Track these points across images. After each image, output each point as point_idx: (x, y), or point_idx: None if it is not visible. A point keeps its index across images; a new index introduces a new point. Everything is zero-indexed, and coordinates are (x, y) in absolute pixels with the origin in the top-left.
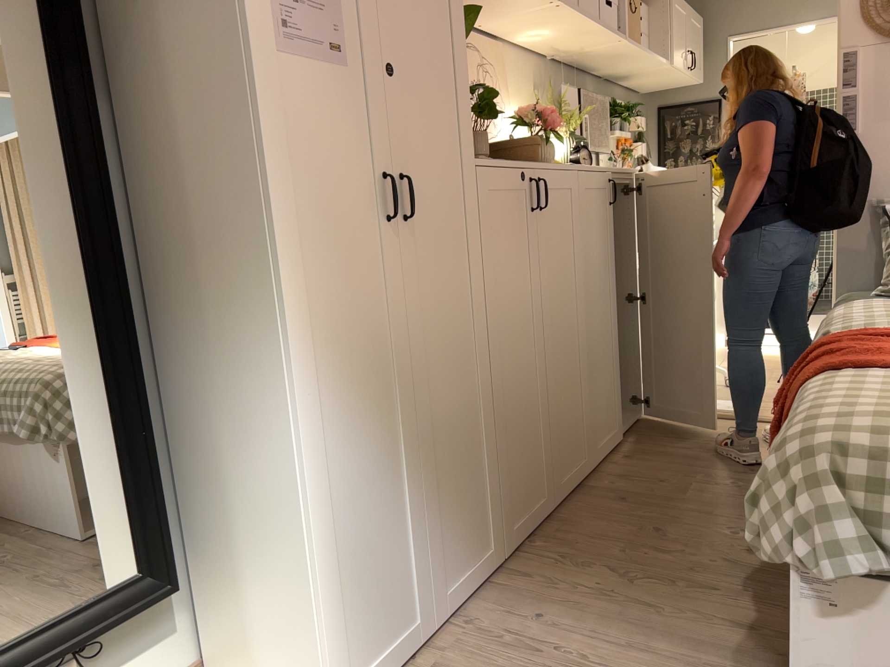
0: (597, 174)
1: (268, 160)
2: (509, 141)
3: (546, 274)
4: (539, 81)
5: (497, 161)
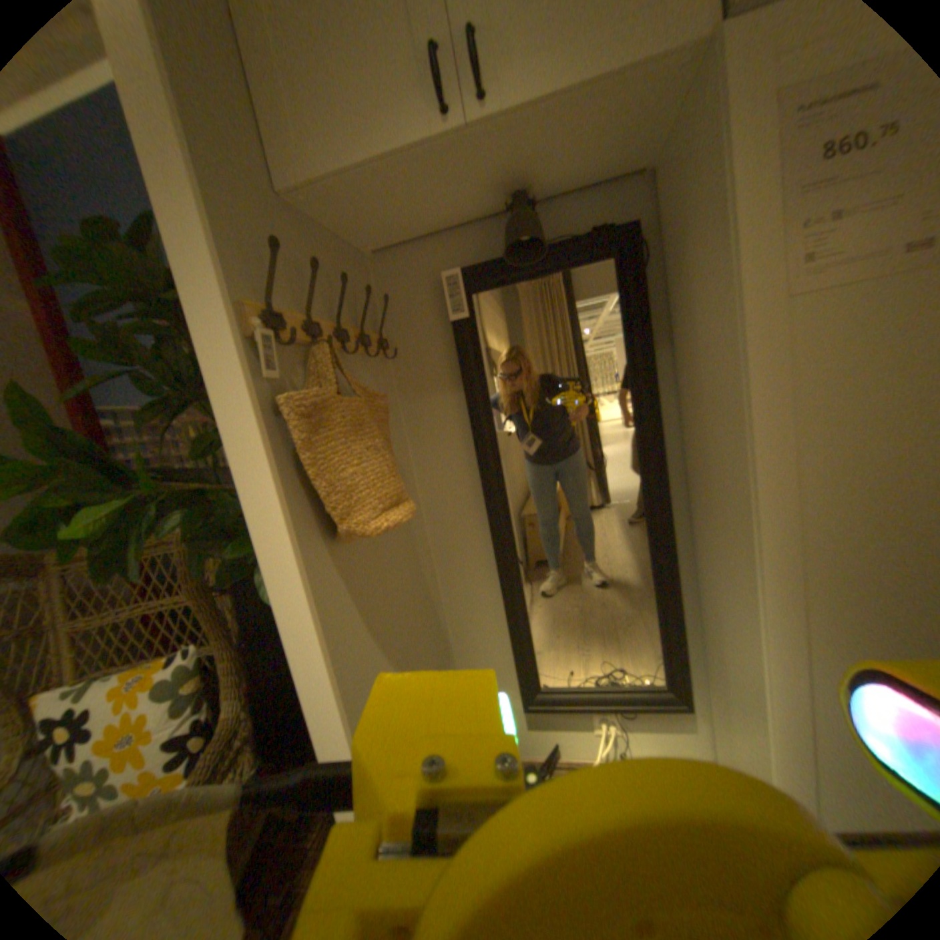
0: None
1: (753, 427)
2: None
3: None
4: None
5: None
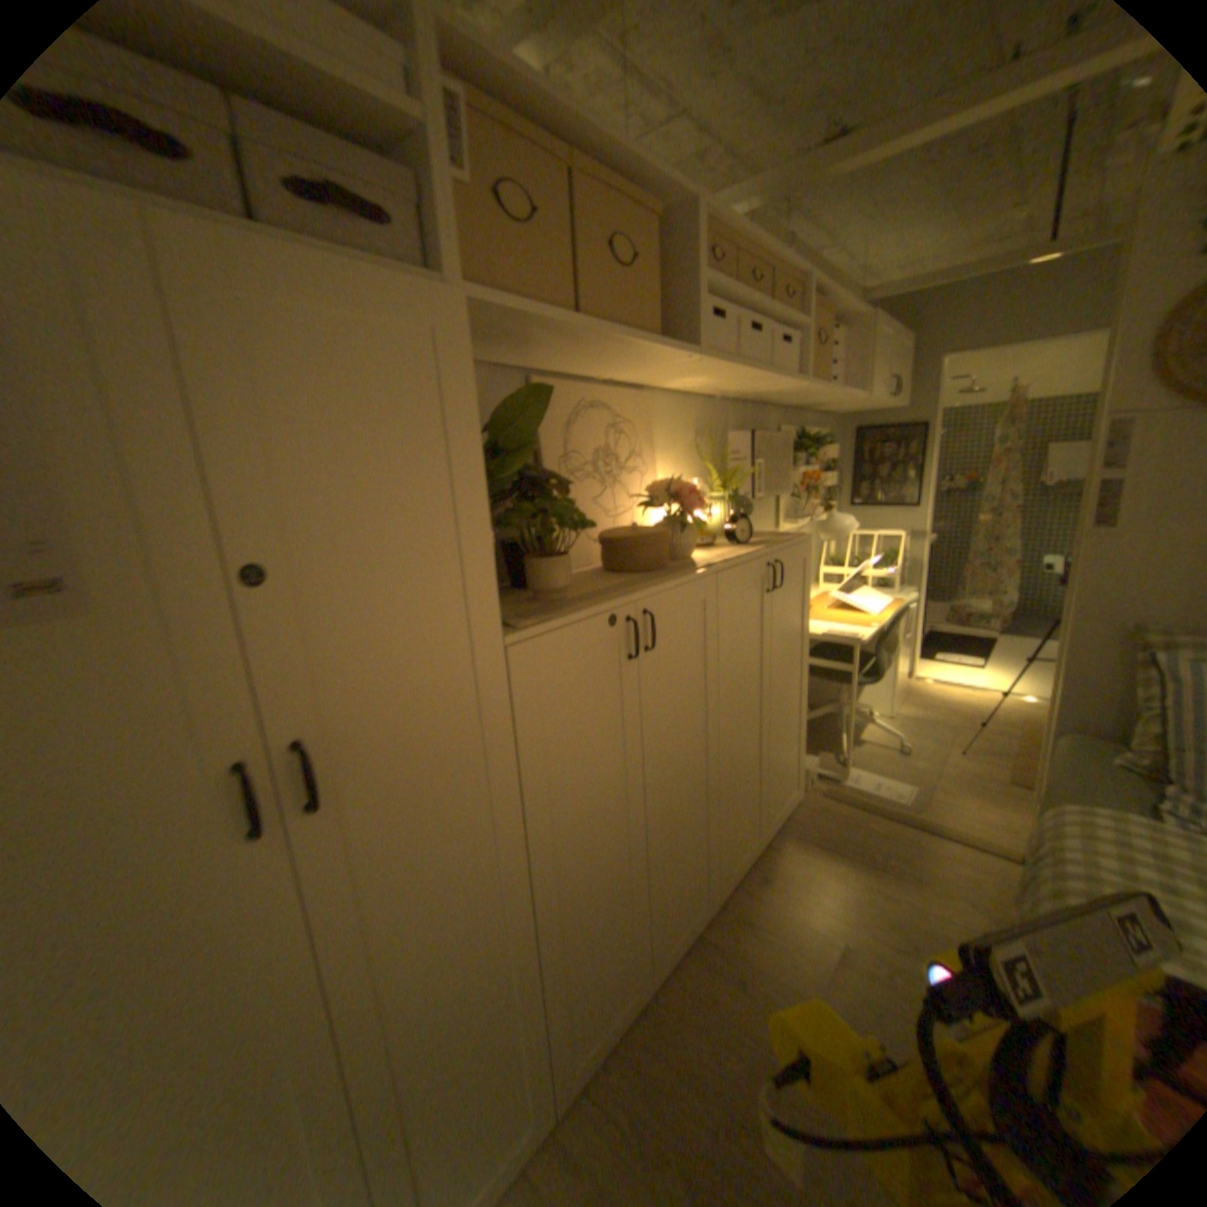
0: (751, 564)
1: None
2: (629, 534)
3: (654, 727)
4: (706, 424)
5: (564, 614)
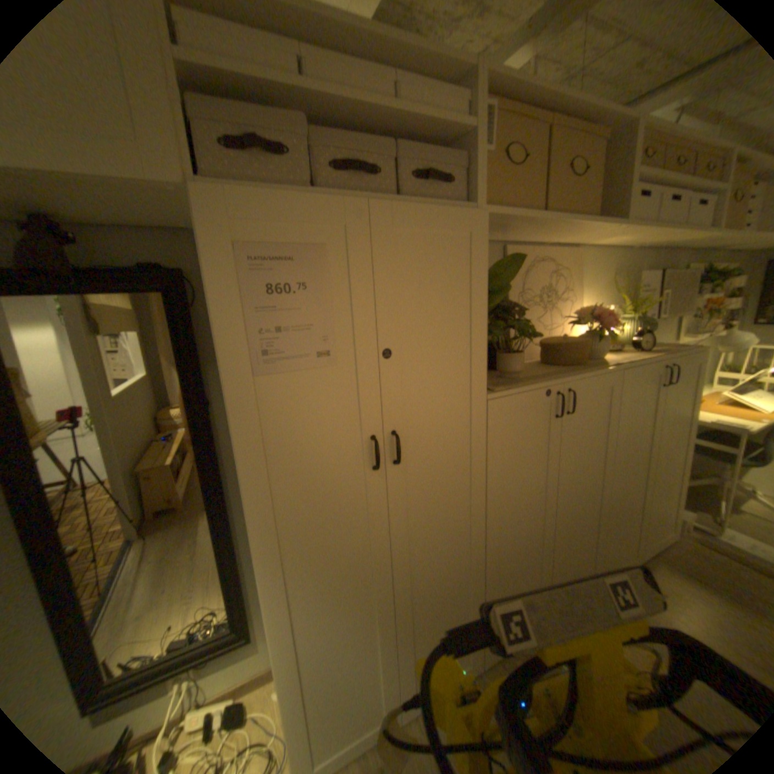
0: (652, 365)
1: (239, 463)
2: (561, 341)
3: (567, 463)
4: (623, 266)
5: (519, 387)
